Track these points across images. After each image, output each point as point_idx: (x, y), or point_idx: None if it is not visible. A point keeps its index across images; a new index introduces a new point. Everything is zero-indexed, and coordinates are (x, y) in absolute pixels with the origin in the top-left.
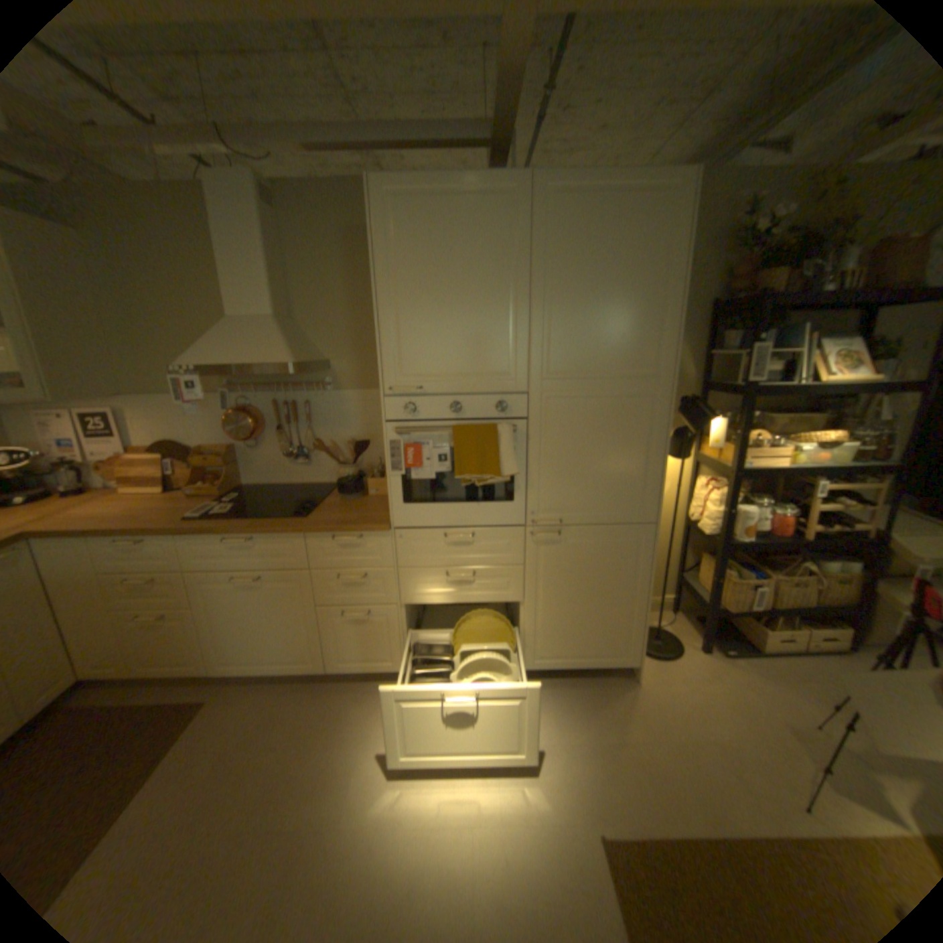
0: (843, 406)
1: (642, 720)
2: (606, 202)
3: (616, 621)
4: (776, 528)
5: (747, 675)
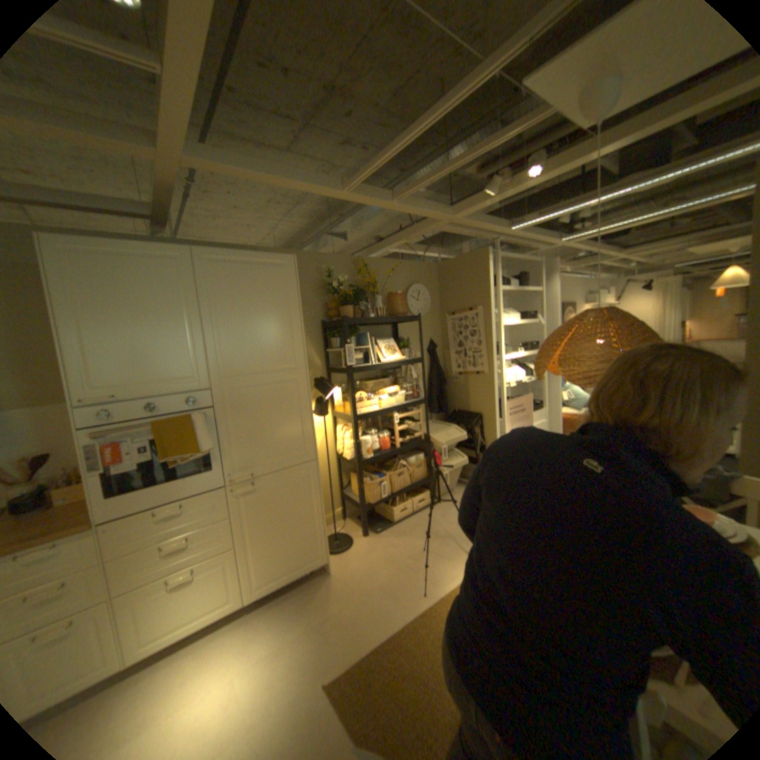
0: (395, 374)
1: (334, 598)
2: (244, 270)
3: (304, 536)
4: (381, 446)
5: (387, 540)
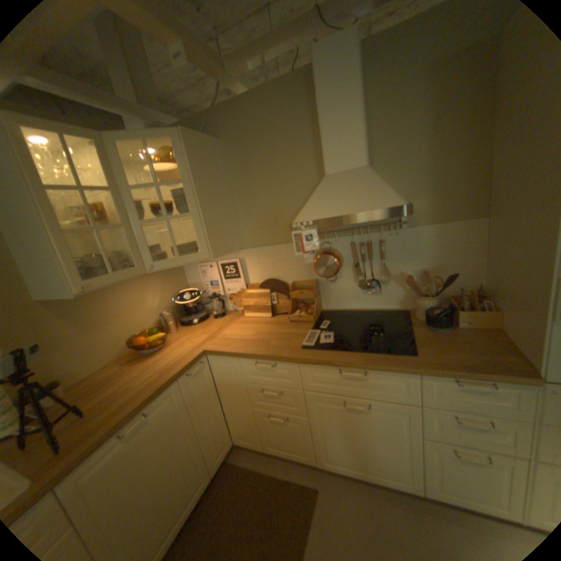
0: None
1: None
2: None
3: None
4: None
5: None
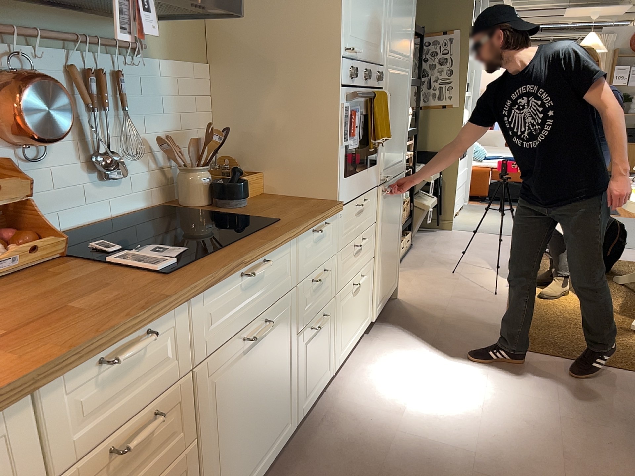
0: None
1: (425, 308)
2: None
3: (395, 253)
4: None
5: (409, 270)
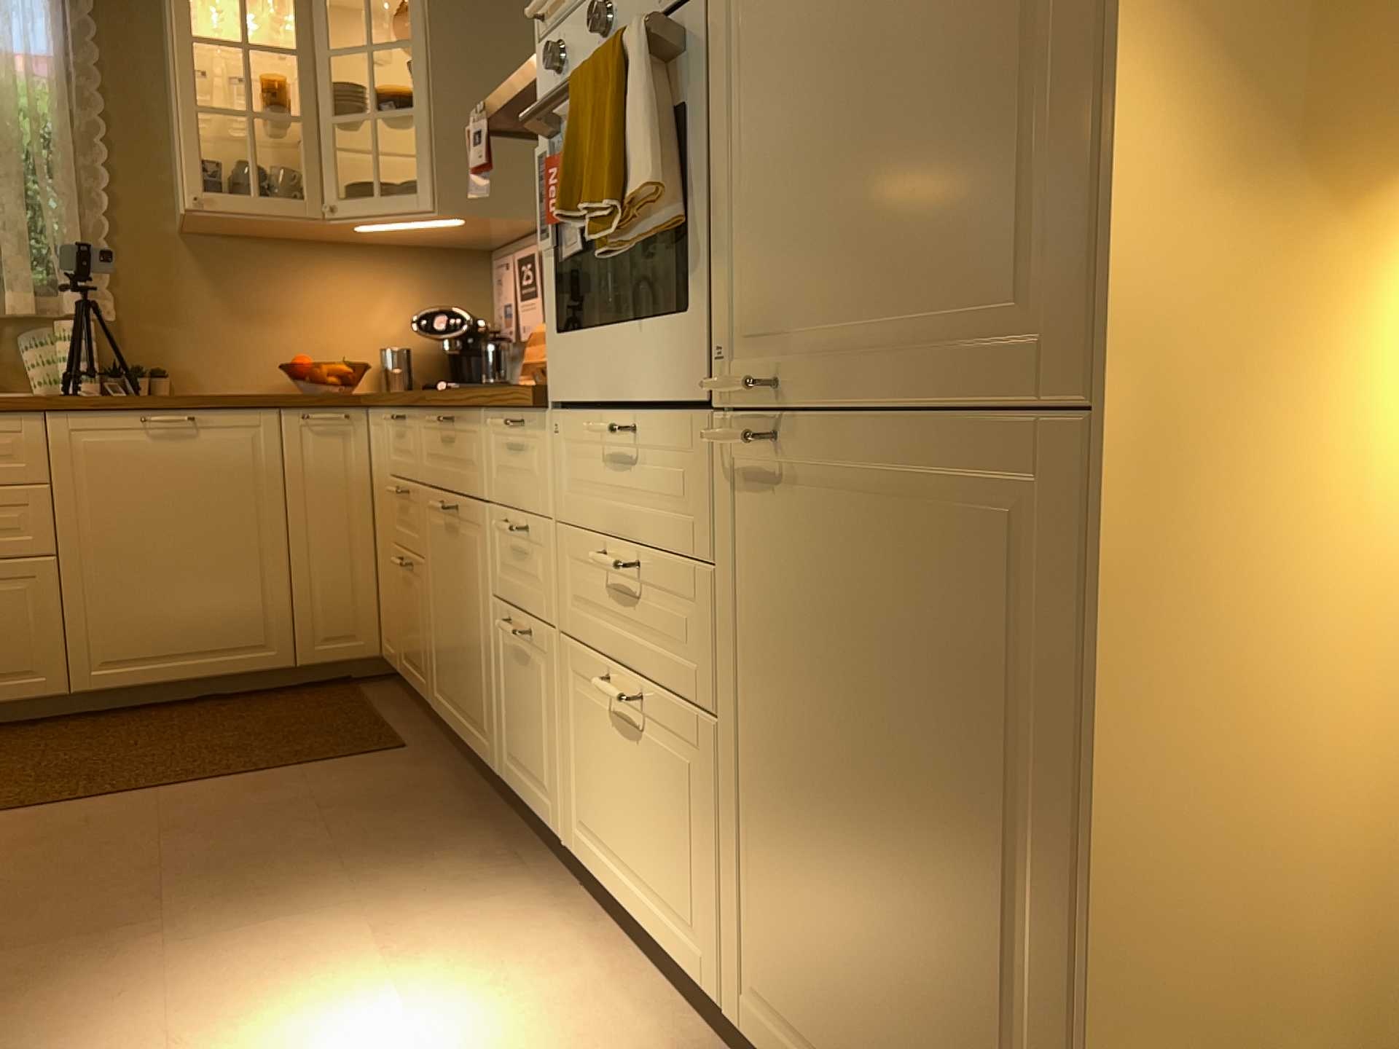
0: None
1: None
2: None
3: (976, 1001)
4: None
5: None
